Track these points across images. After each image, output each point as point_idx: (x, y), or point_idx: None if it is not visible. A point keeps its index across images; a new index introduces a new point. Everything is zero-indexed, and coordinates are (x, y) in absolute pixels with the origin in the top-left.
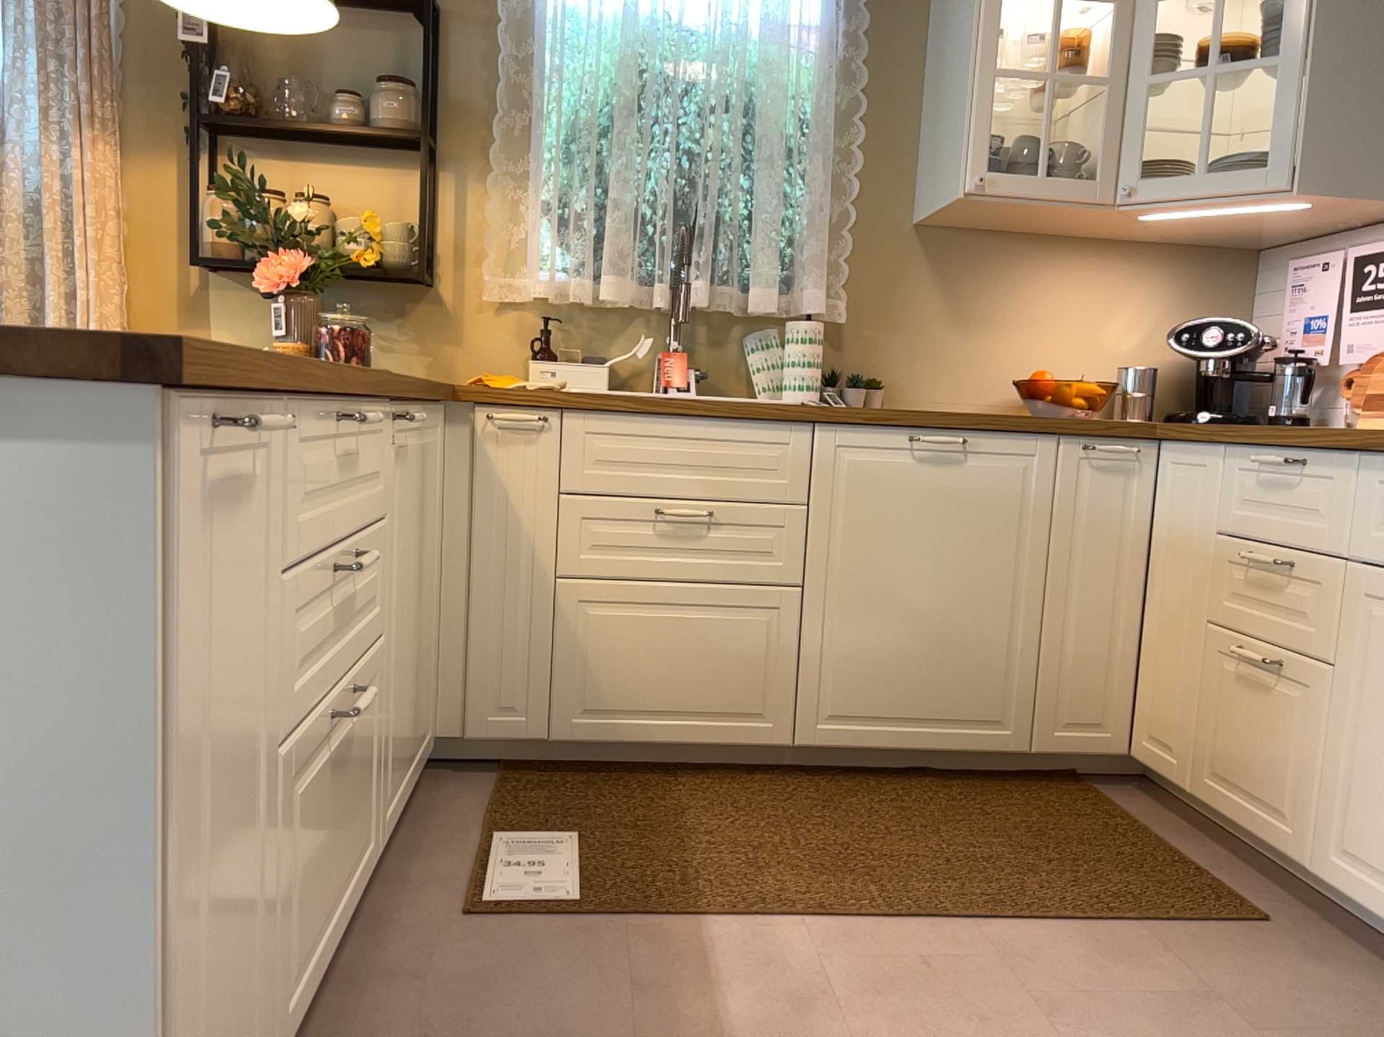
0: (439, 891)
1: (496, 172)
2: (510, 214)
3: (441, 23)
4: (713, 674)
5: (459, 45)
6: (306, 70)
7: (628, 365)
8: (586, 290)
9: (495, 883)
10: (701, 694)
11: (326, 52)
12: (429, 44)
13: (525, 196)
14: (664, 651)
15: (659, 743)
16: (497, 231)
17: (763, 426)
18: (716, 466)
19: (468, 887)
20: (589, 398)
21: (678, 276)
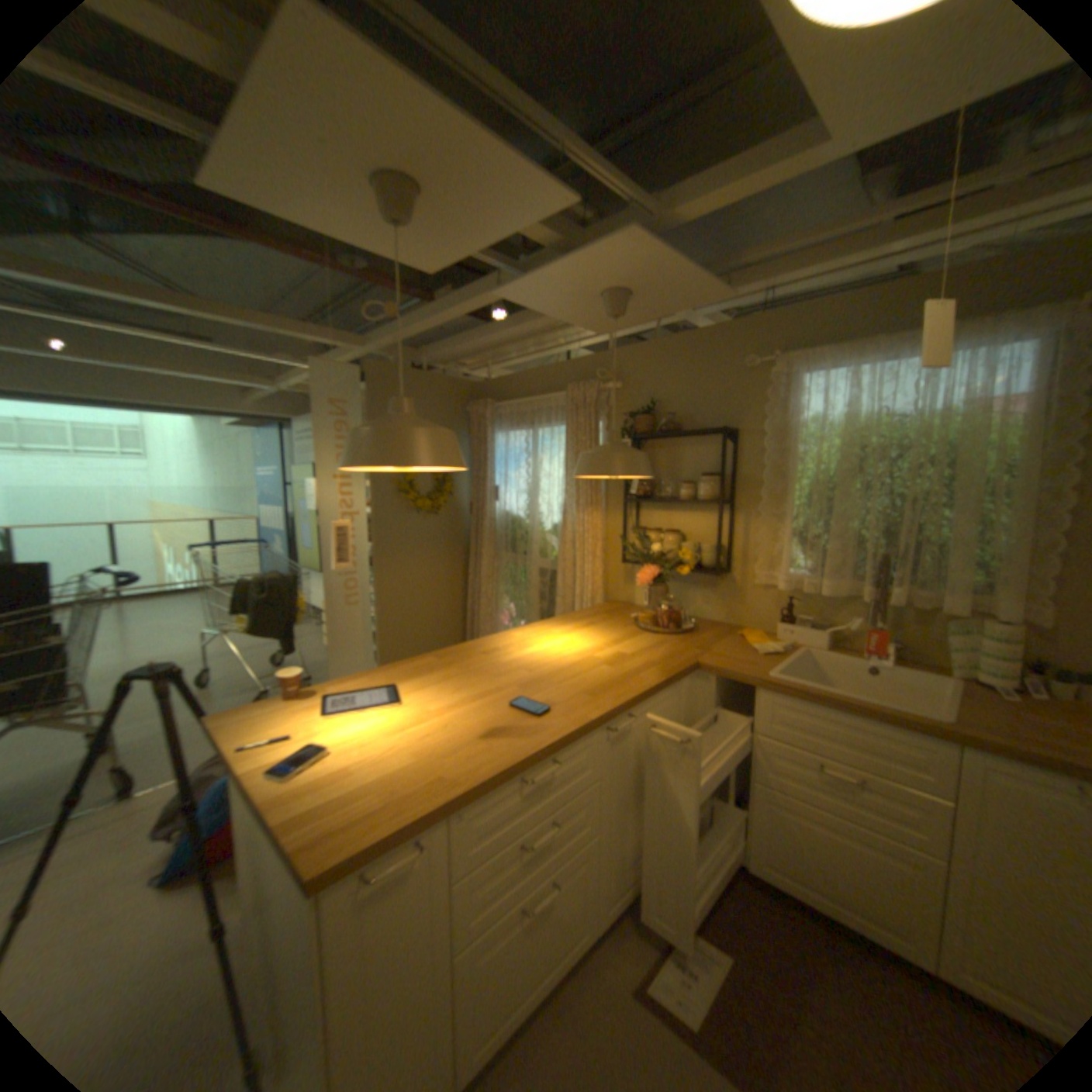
0: (637, 967)
1: (762, 516)
2: (773, 536)
3: (737, 436)
4: (864, 890)
5: (746, 446)
6: (673, 468)
7: (849, 631)
8: (817, 586)
9: (665, 980)
10: (854, 899)
11: (681, 459)
12: (723, 454)
13: (782, 527)
14: (827, 859)
15: (822, 914)
16: (763, 546)
17: (912, 737)
18: (871, 753)
19: (651, 973)
20: (777, 687)
21: (887, 580)
